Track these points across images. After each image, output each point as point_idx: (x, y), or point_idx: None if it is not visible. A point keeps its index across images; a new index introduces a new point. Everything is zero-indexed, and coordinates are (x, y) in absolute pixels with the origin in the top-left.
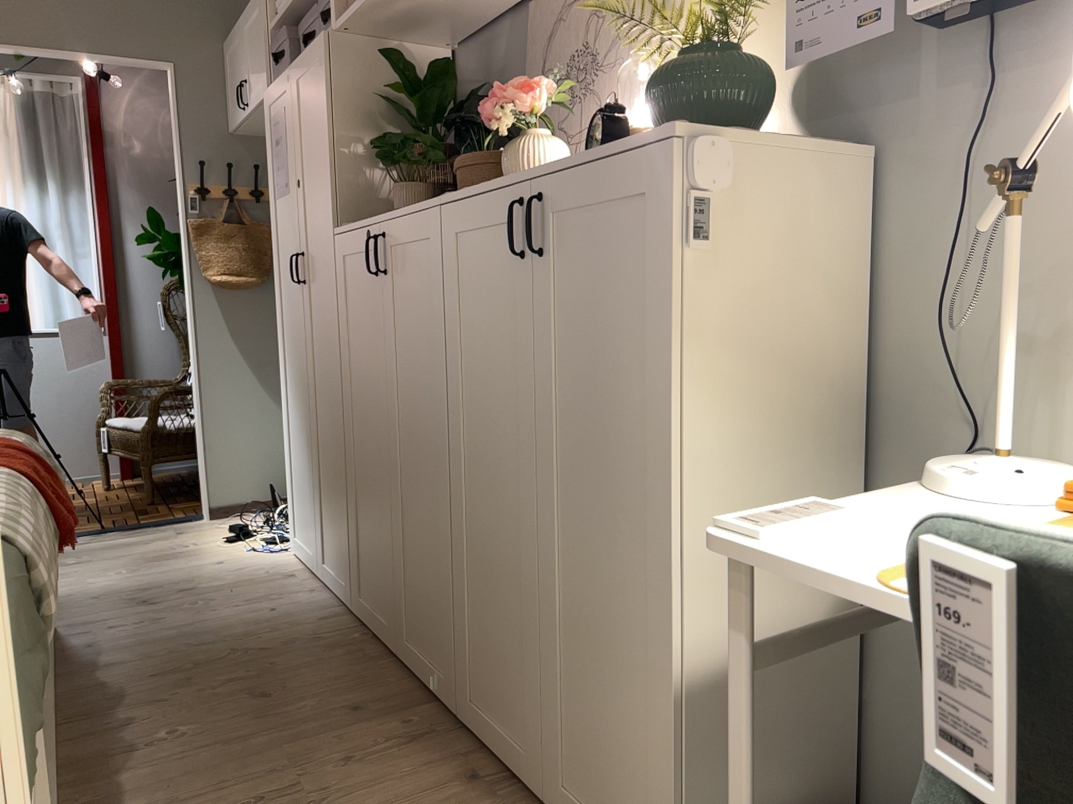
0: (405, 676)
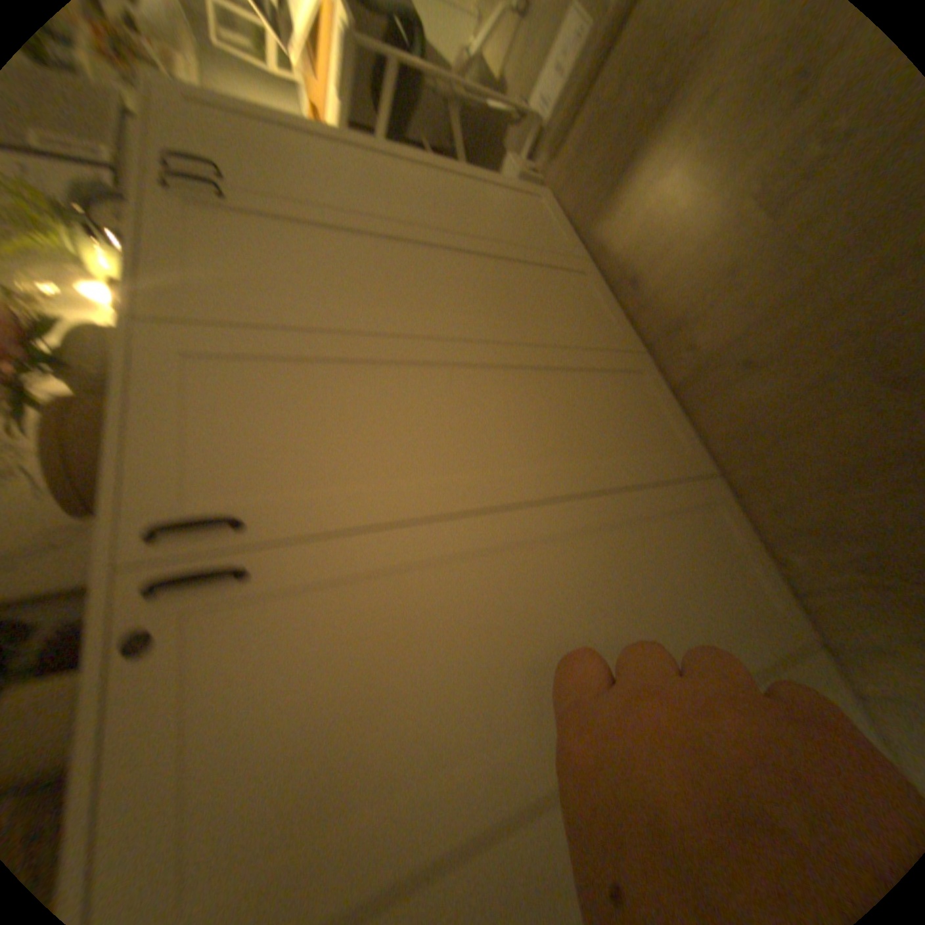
0: (709, 438)
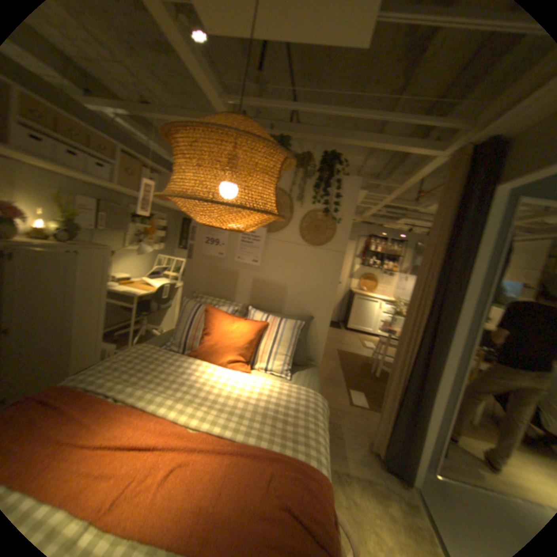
0: None
